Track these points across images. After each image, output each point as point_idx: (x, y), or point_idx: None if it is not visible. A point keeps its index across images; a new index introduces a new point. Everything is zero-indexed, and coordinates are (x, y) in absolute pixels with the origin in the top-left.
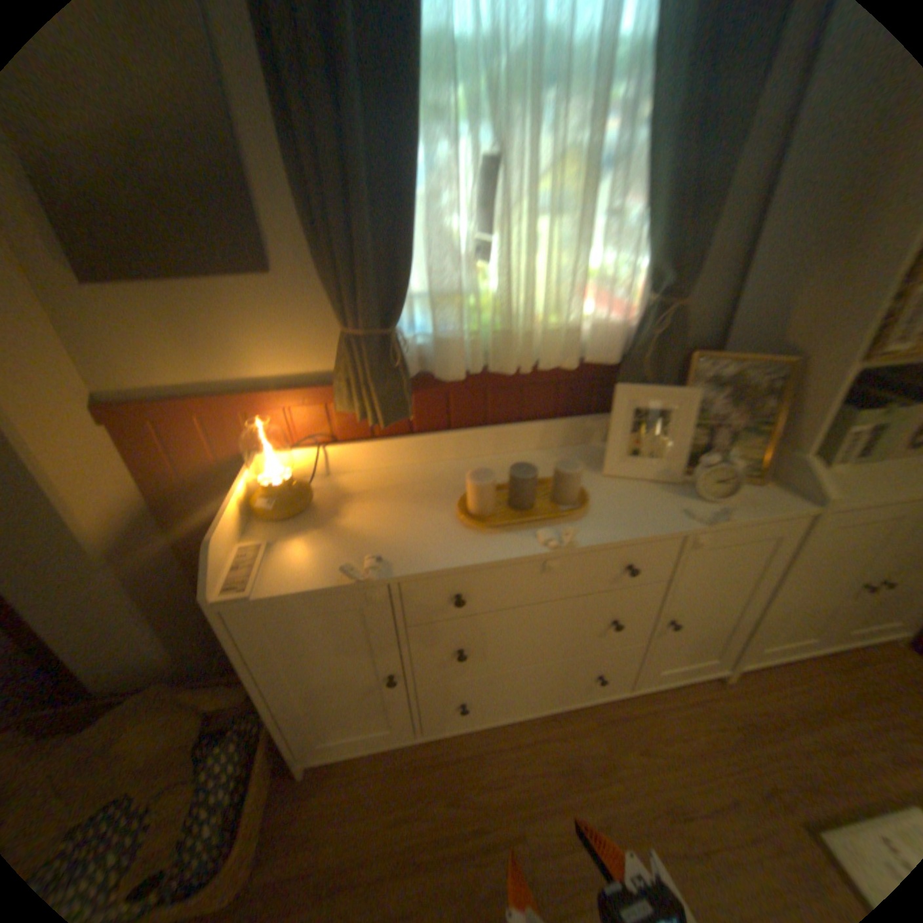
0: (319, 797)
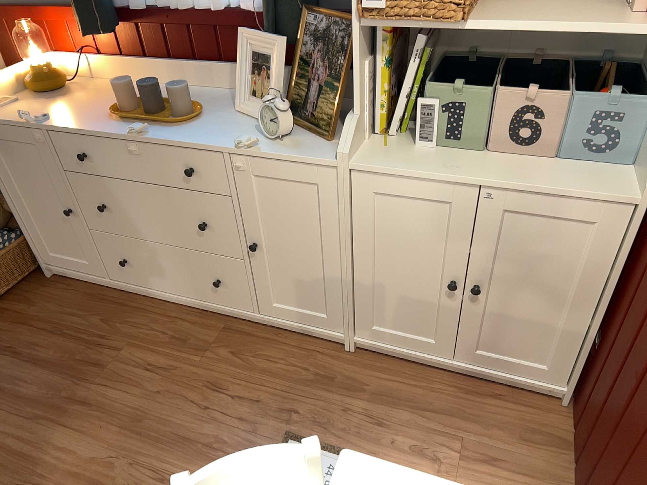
0: (54, 287)
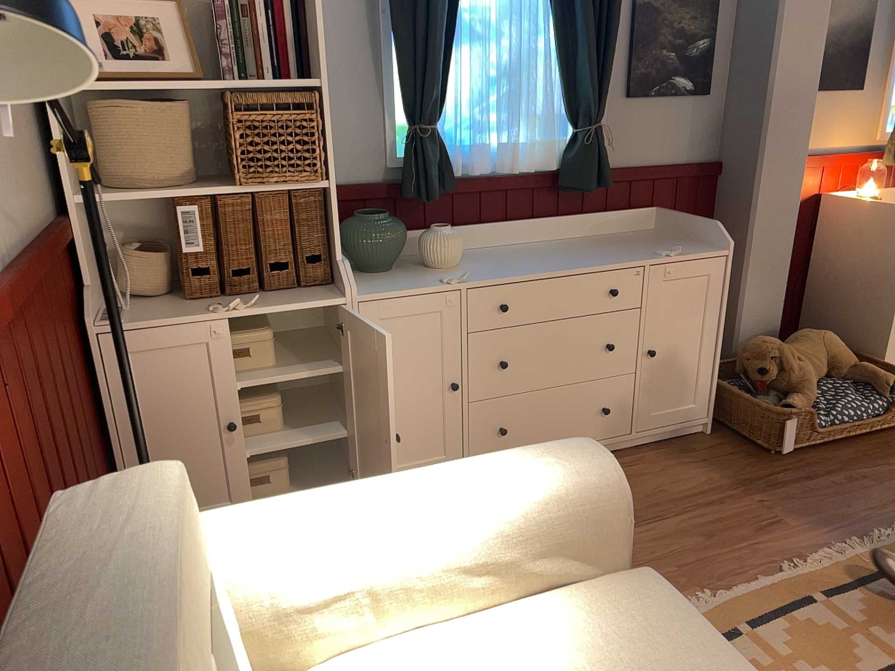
0: None
